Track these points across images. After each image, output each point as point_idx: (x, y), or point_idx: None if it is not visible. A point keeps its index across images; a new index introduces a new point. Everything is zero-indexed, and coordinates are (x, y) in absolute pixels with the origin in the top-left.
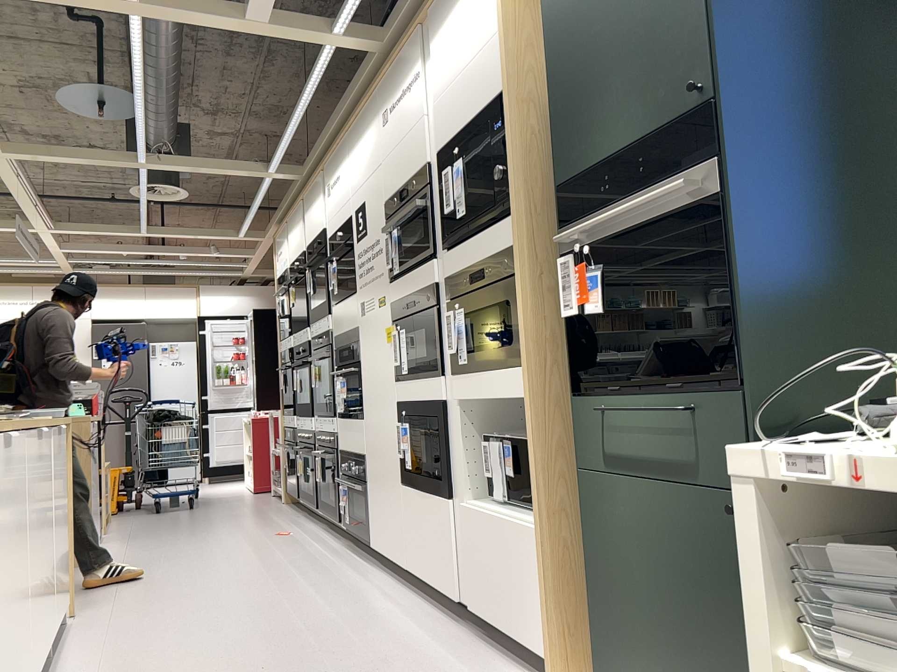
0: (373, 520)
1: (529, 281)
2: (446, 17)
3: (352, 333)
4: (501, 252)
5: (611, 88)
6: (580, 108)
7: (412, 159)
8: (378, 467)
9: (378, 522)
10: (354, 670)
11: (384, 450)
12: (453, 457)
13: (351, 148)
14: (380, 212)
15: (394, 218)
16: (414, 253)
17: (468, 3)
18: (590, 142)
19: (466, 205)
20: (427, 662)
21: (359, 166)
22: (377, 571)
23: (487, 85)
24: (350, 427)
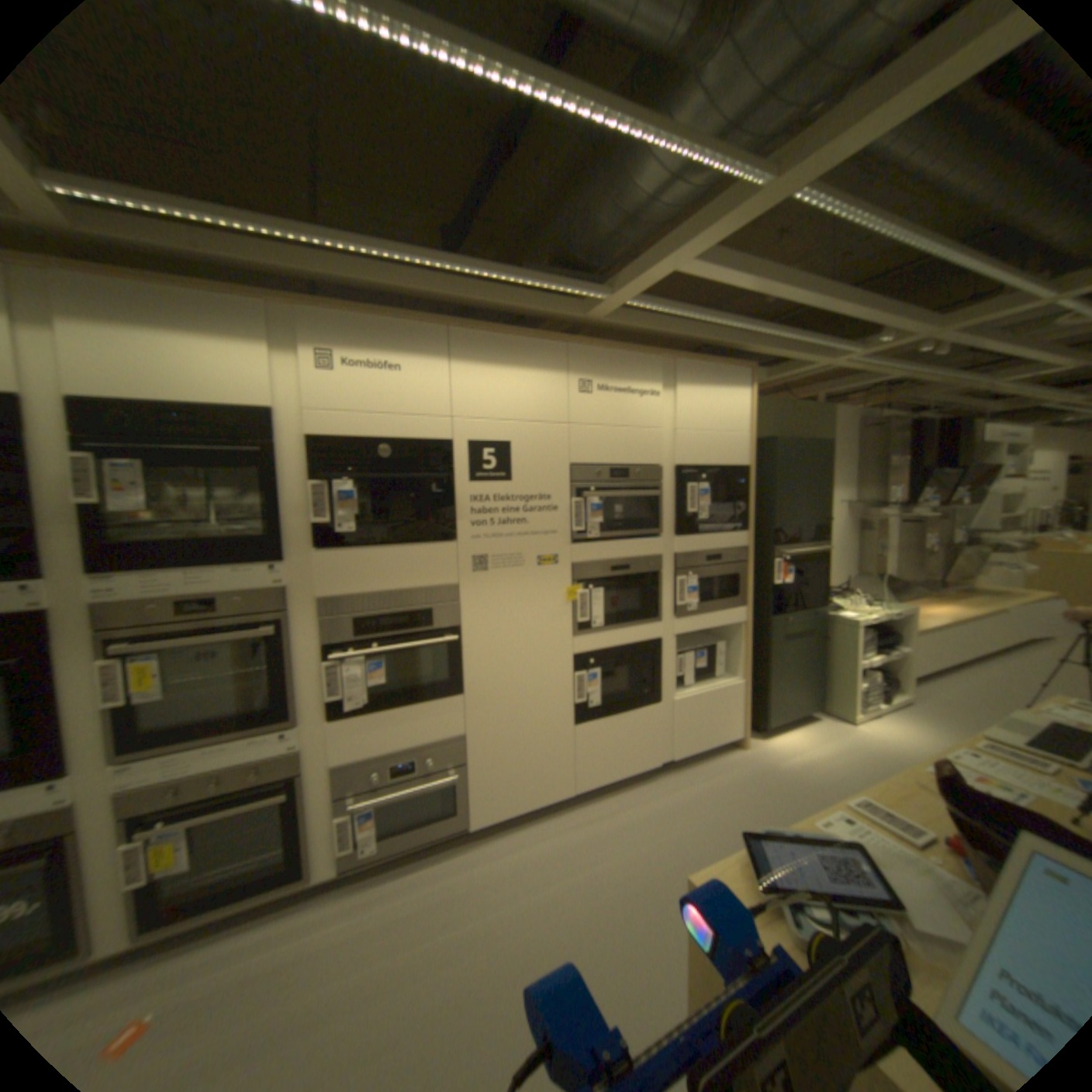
0: (483, 798)
1: (746, 566)
2: (700, 384)
3: (436, 592)
4: (732, 548)
5: (800, 501)
6: (787, 501)
7: (637, 453)
8: (511, 732)
9: (501, 792)
10: (742, 820)
11: (533, 708)
12: (664, 673)
13: (467, 359)
14: (556, 471)
15: (595, 488)
16: (630, 527)
17: (723, 396)
18: (790, 517)
19: (707, 514)
20: (719, 791)
21: (495, 395)
22: (495, 844)
23: (734, 455)
24: (406, 717)
